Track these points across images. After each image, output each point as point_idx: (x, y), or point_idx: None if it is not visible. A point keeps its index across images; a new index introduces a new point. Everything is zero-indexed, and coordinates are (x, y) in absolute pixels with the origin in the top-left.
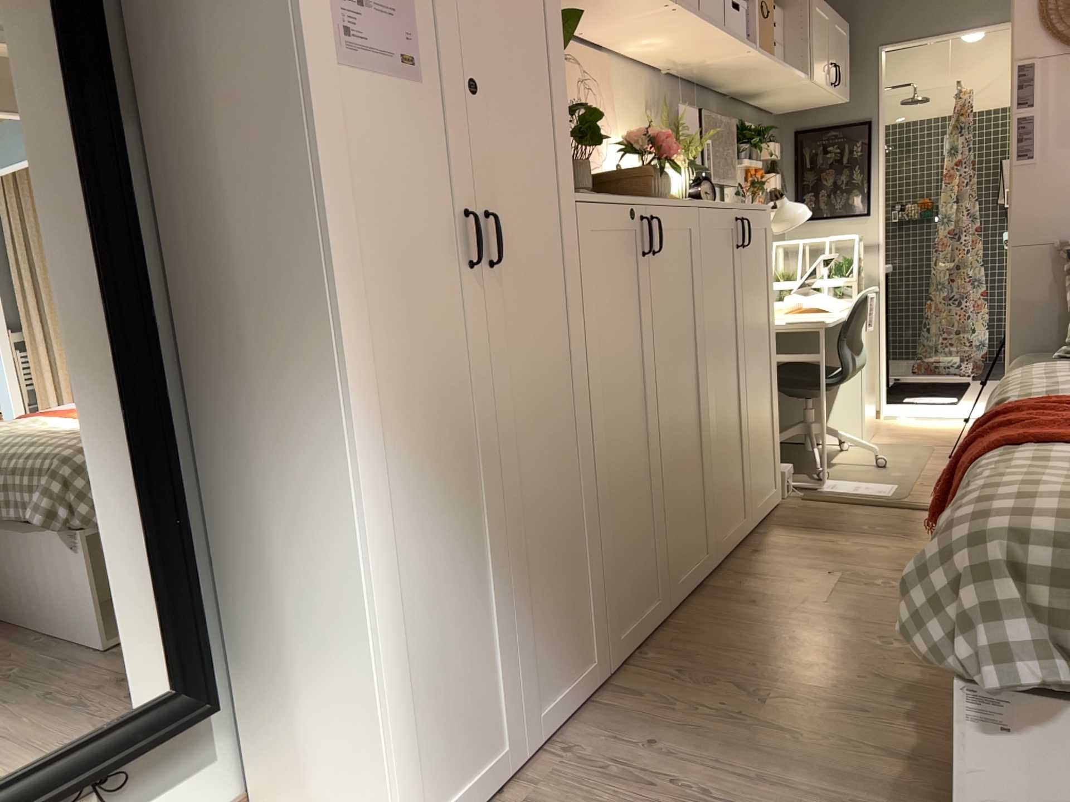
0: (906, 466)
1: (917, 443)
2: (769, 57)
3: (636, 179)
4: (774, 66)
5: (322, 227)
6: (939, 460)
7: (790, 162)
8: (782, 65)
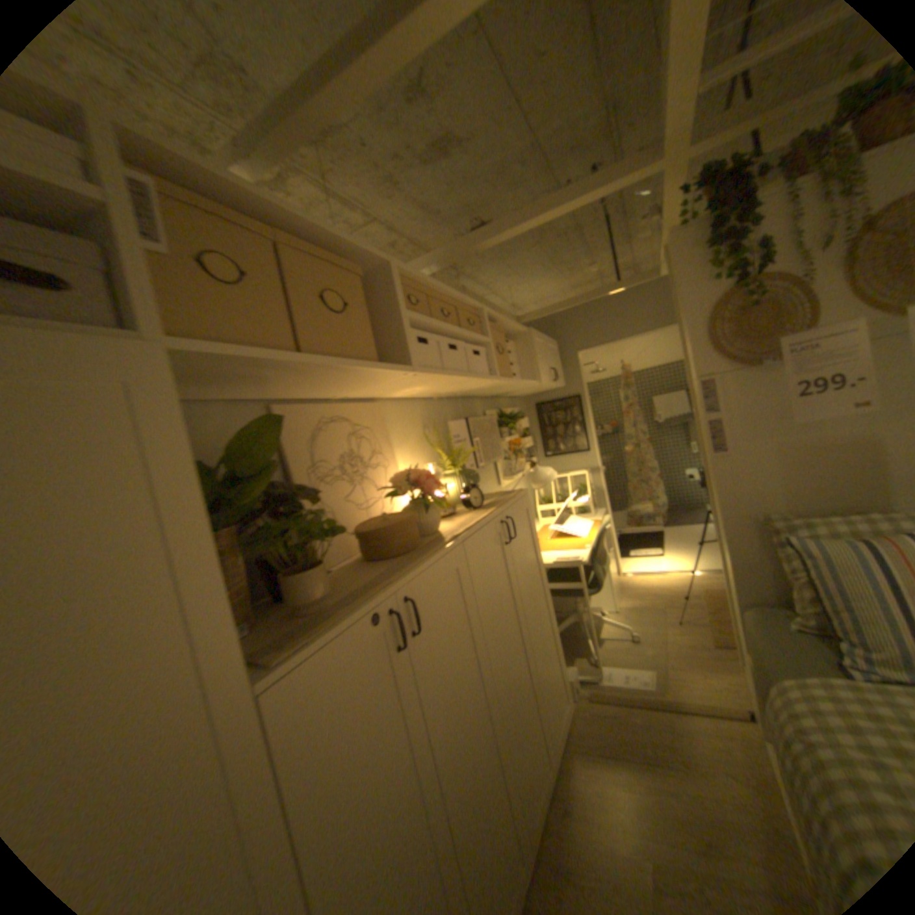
0: (652, 640)
1: (652, 606)
2: (509, 379)
3: (398, 532)
4: (514, 382)
5: None
6: (672, 630)
7: (536, 421)
8: (519, 380)
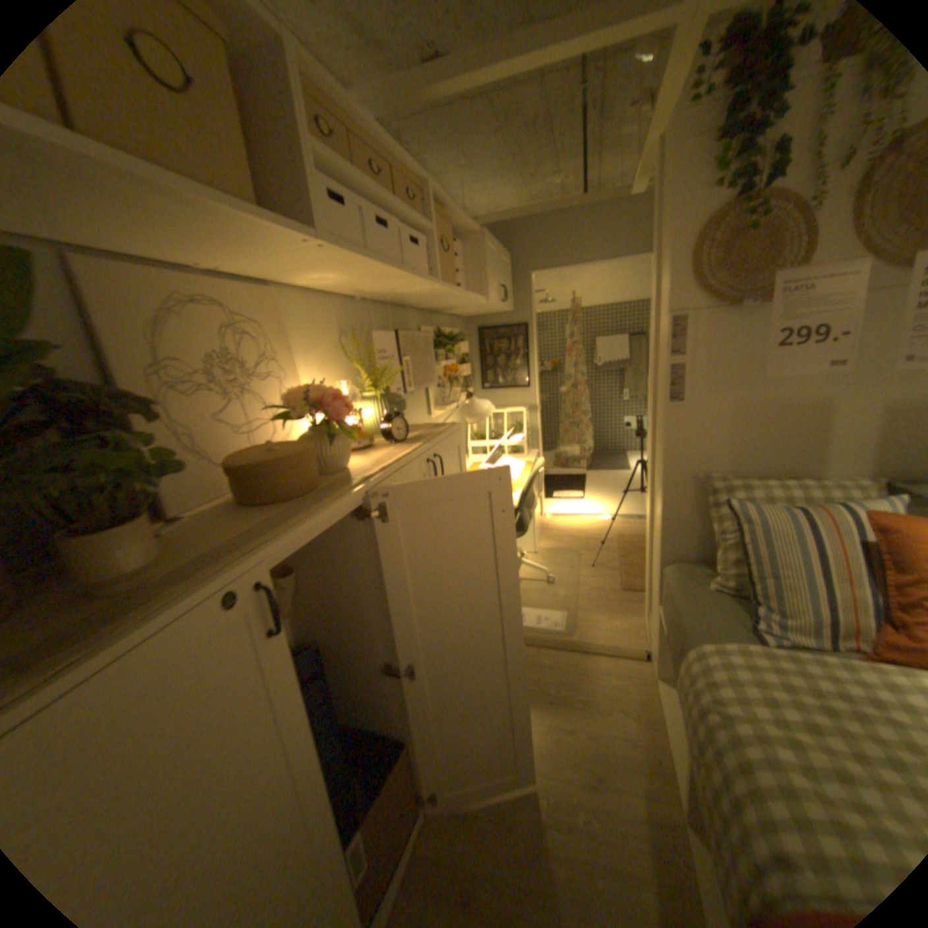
0: (565, 581)
1: (568, 547)
2: (453, 286)
3: (285, 468)
4: (459, 292)
5: None
6: (585, 571)
7: (477, 347)
8: (464, 290)
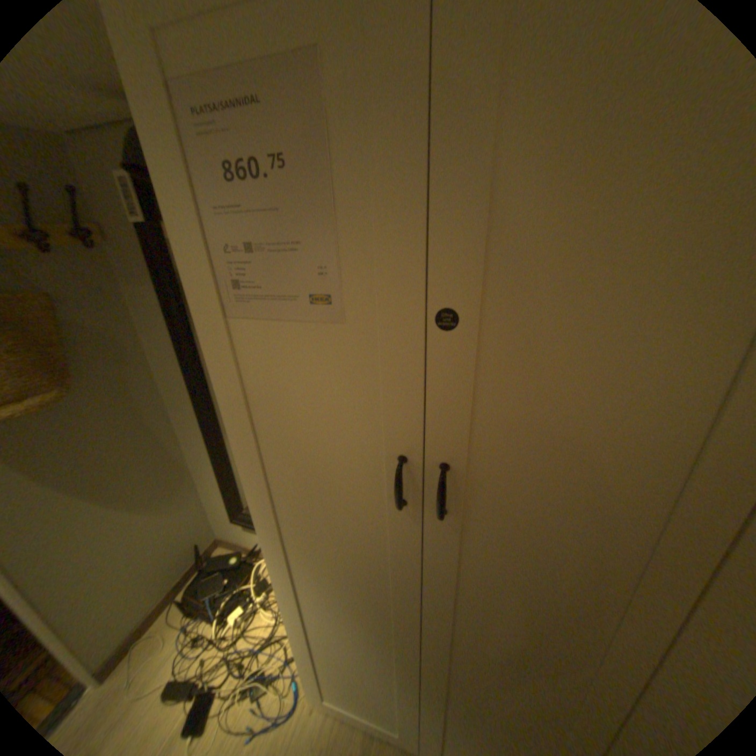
0: None
1: None
2: None
3: None
4: None
5: (230, 439)
6: None
7: None
8: None
